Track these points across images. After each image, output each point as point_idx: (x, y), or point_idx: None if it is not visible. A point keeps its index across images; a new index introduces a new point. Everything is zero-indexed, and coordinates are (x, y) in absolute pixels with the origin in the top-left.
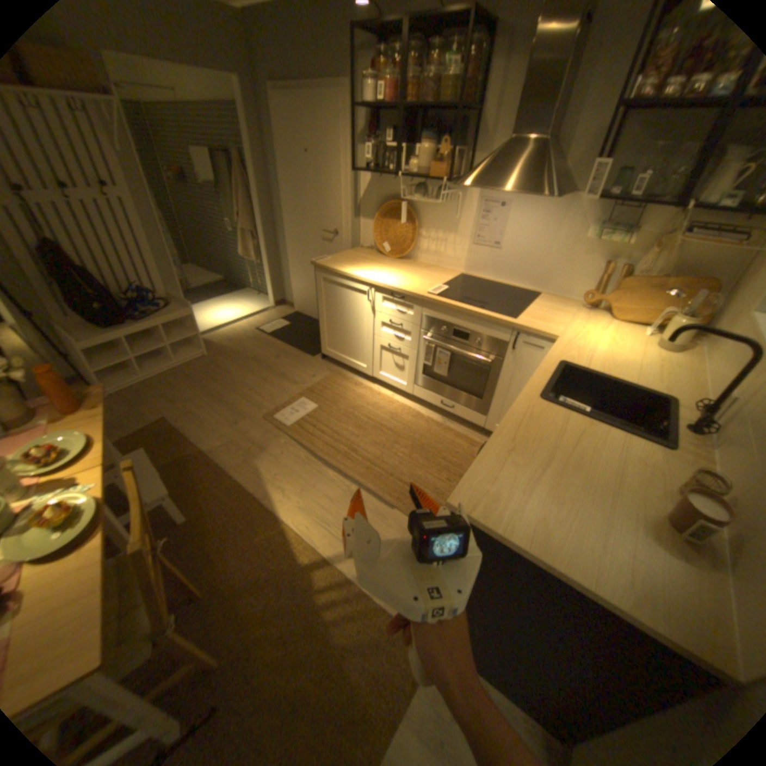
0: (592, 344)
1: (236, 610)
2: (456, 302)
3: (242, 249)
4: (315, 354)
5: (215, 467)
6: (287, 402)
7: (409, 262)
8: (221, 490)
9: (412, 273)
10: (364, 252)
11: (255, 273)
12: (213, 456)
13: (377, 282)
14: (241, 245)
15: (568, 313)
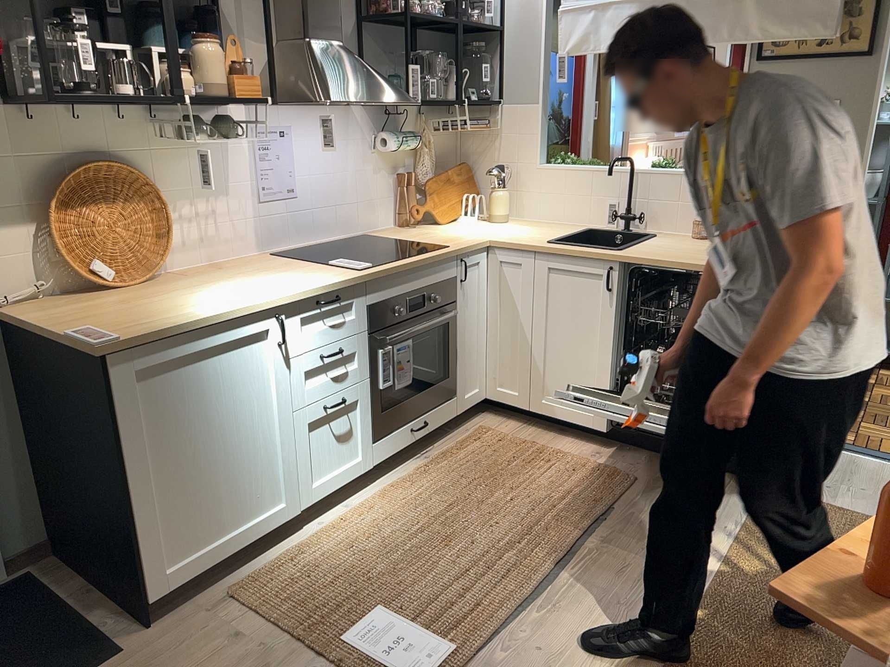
0: (503, 234)
1: None
2: (396, 261)
3: None
4: (108, 646)
5: None
6: None
7: (171, 277)
8: None
9: (250, 276)
10: (49, 305)
11: None
12: None
13: (292, 294)
14: None
15: (424, 233)
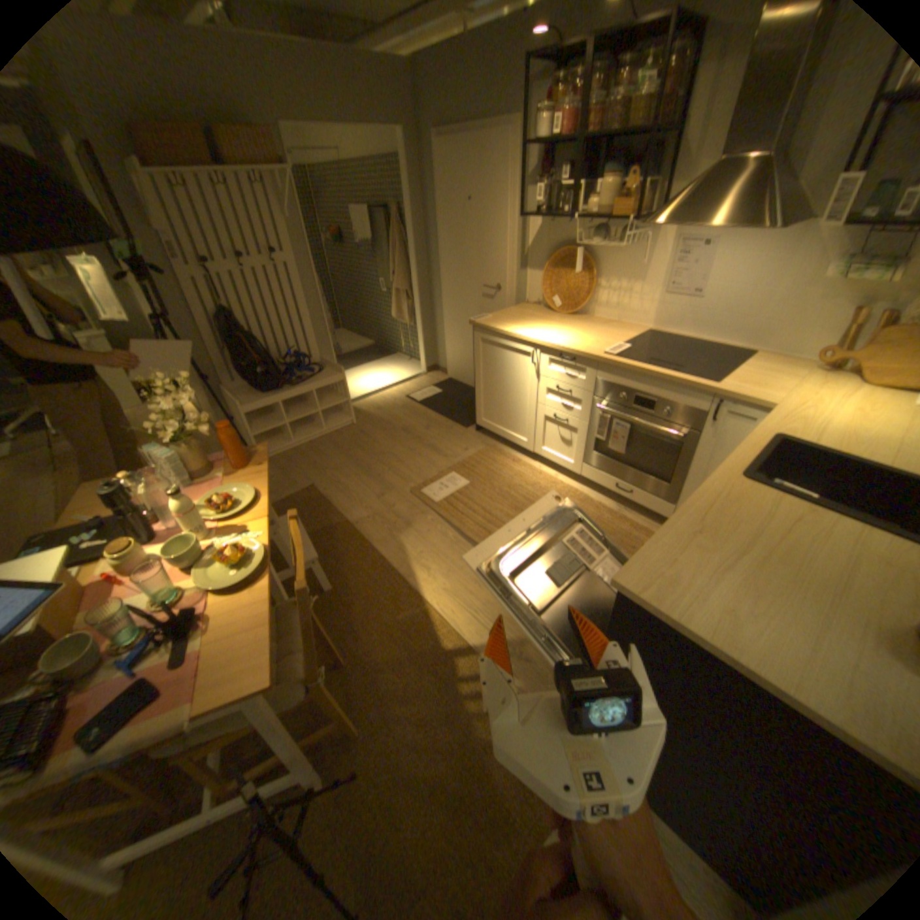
0: (825, 415)
1: (376, 686)
2: (638, 363)
3: (394, 311)
4: (468, 425)
5: (359, 539)
6: (435, 476)
7: (583, 318)
8: (365, 564)
9: (585, 331)
10: (529, 308)
11: (407, 337)
12: (358, 528)
13: (542, 342)
14: (393, 307)
15: (795, 376)
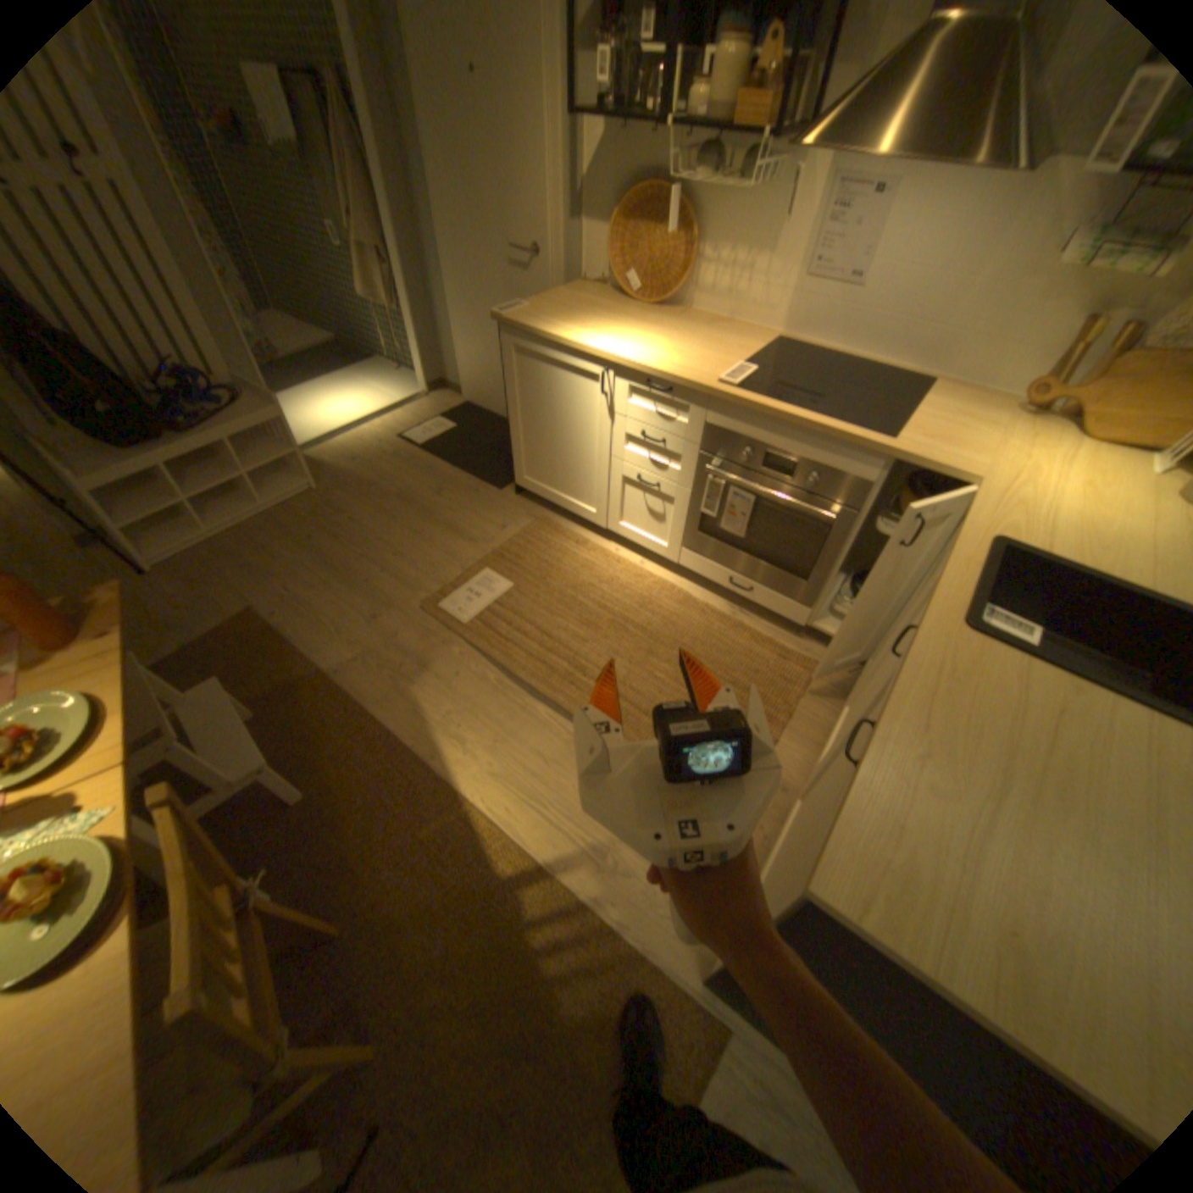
0: (1049, 496)
1: (397, 960)
2: (774, 402)
3: (360, 284)
4: (503, 485)
5: (343, 701)
6: (459, 578)
7: (676, 312)
8: (356, 745)
9: (684, 338)
10: (589, 291)
11: (389, 330)
12: (338, 681)
13: (619, 359)
14: (358, 275)
15: (994, 423)
